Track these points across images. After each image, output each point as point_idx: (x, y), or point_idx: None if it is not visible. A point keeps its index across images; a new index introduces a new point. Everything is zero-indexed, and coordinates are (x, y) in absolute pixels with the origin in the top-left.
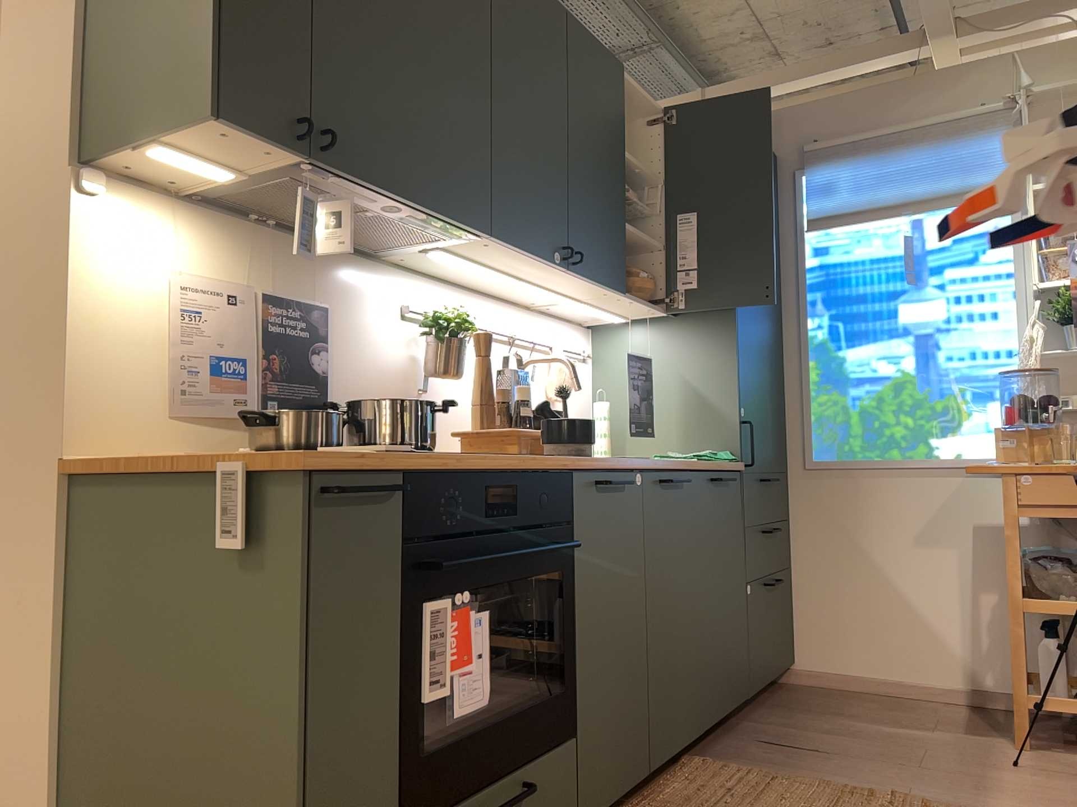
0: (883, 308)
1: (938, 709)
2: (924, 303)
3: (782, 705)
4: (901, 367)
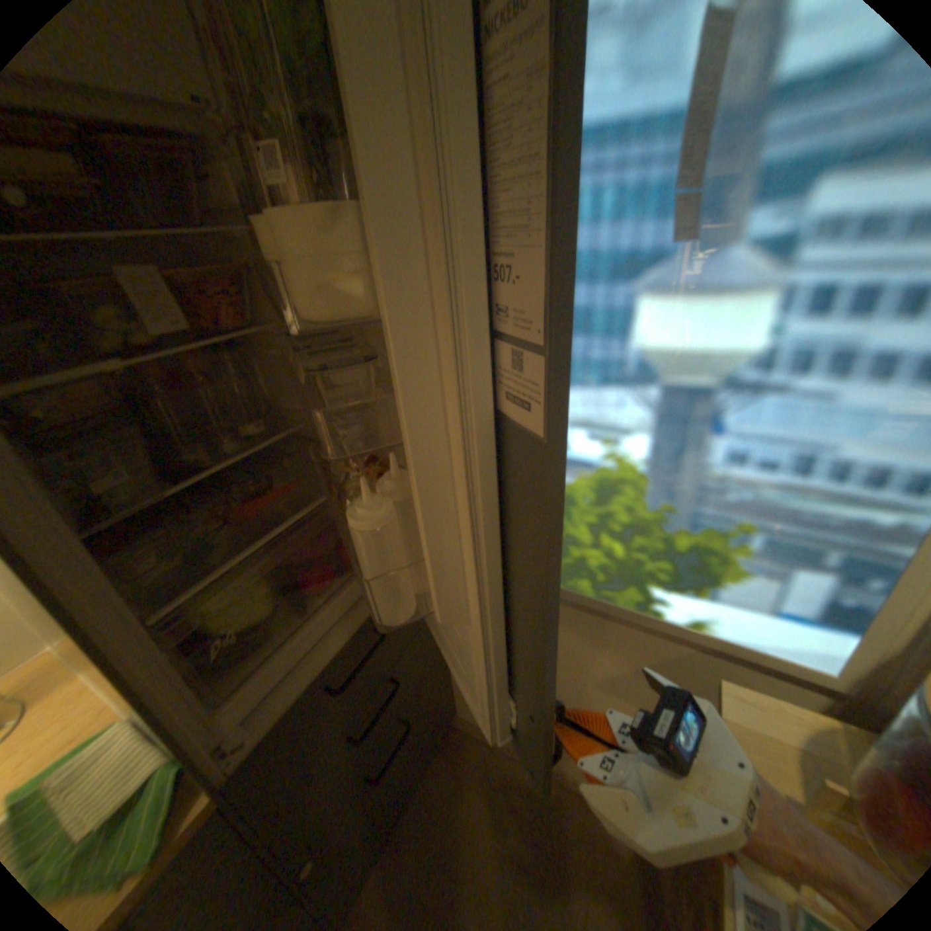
0: (601, 299)
1: (595, 842)
2: (719, 297)
3: (414, 836)
4: (620, 450)
